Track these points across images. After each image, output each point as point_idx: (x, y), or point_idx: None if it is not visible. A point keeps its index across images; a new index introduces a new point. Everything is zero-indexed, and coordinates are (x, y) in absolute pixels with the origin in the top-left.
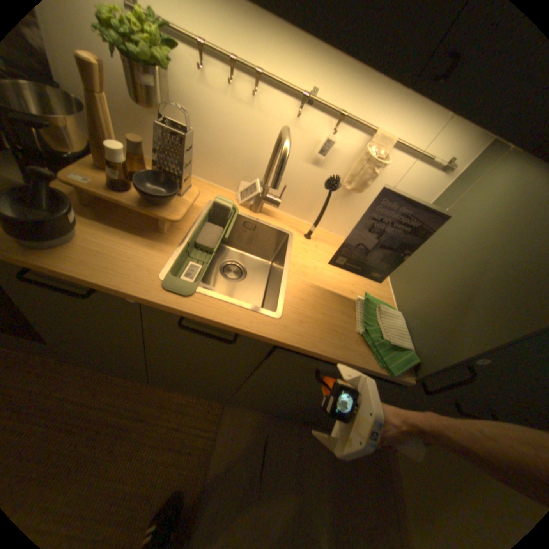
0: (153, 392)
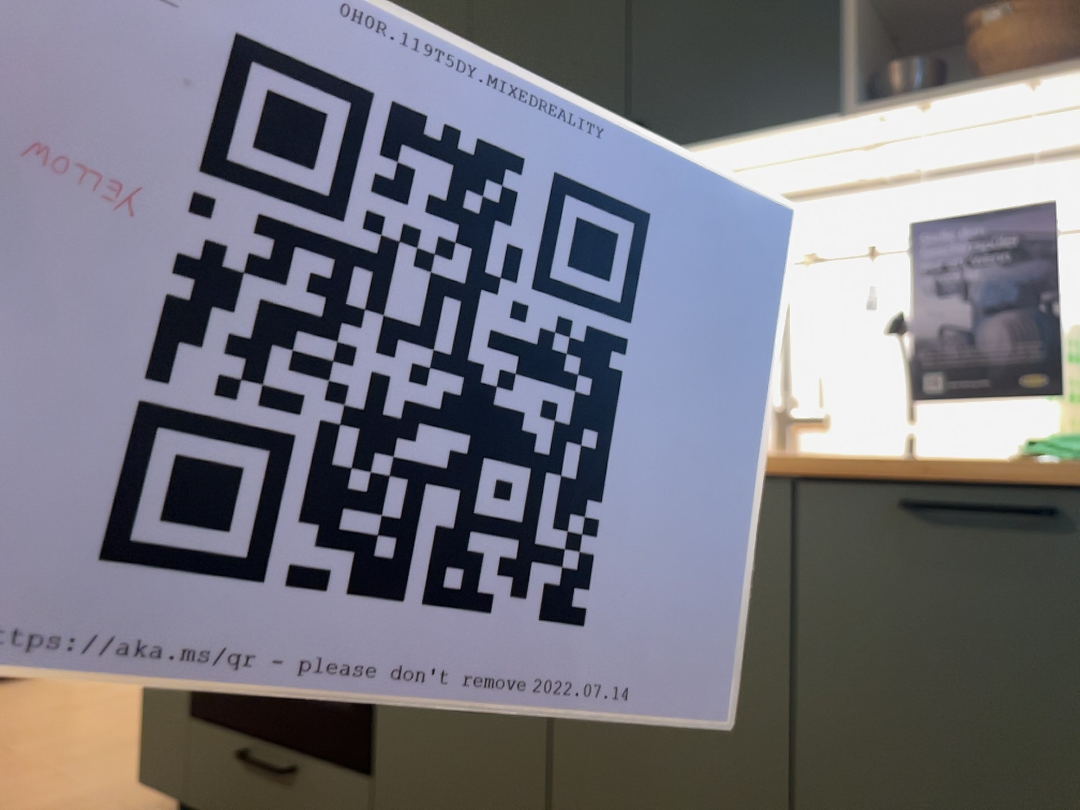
0: None
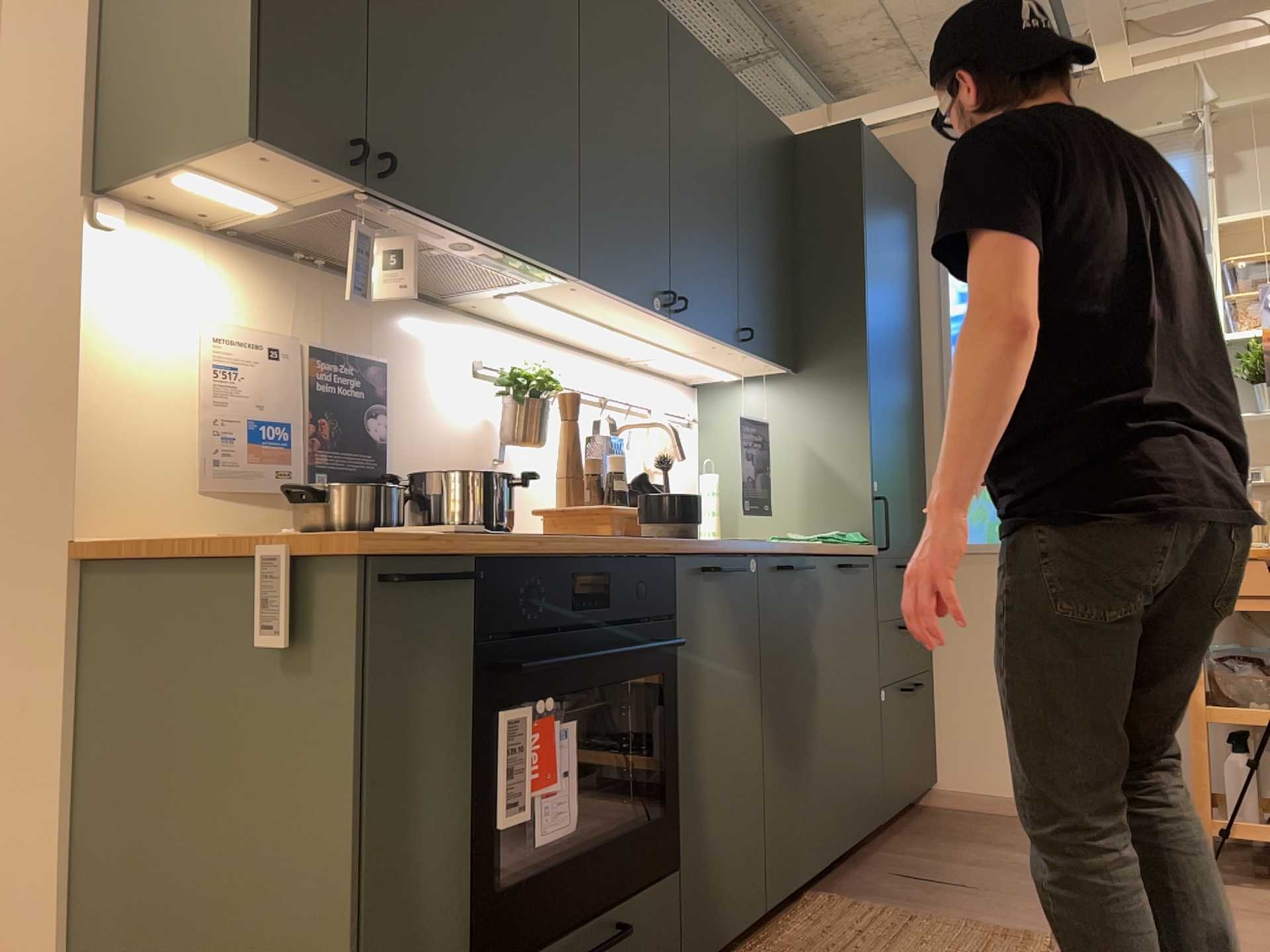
0: (773, 947)
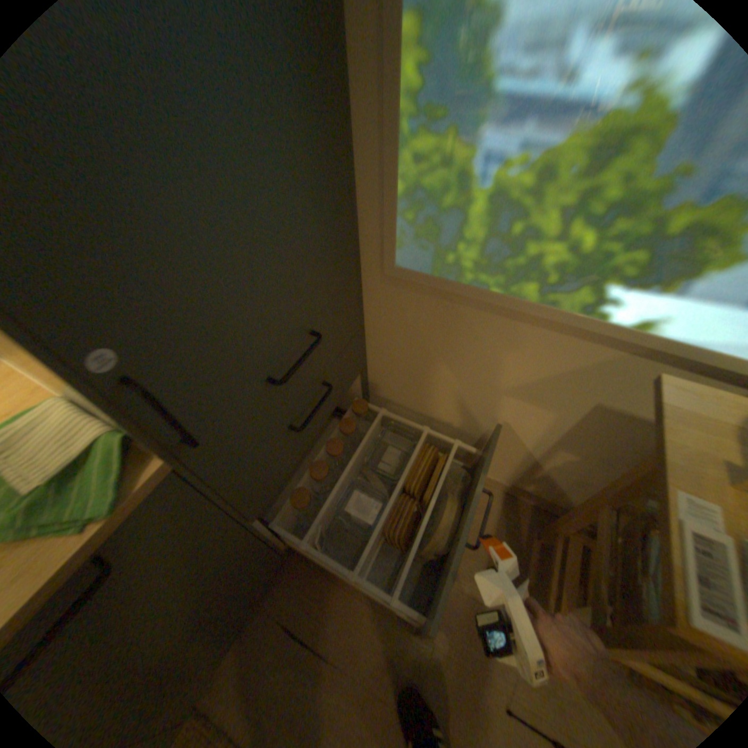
0: None
